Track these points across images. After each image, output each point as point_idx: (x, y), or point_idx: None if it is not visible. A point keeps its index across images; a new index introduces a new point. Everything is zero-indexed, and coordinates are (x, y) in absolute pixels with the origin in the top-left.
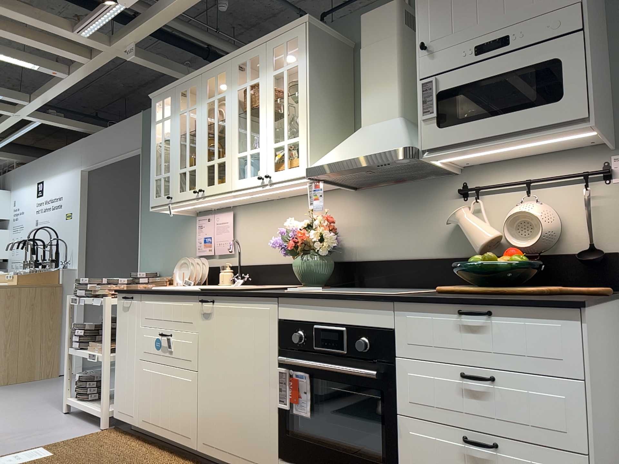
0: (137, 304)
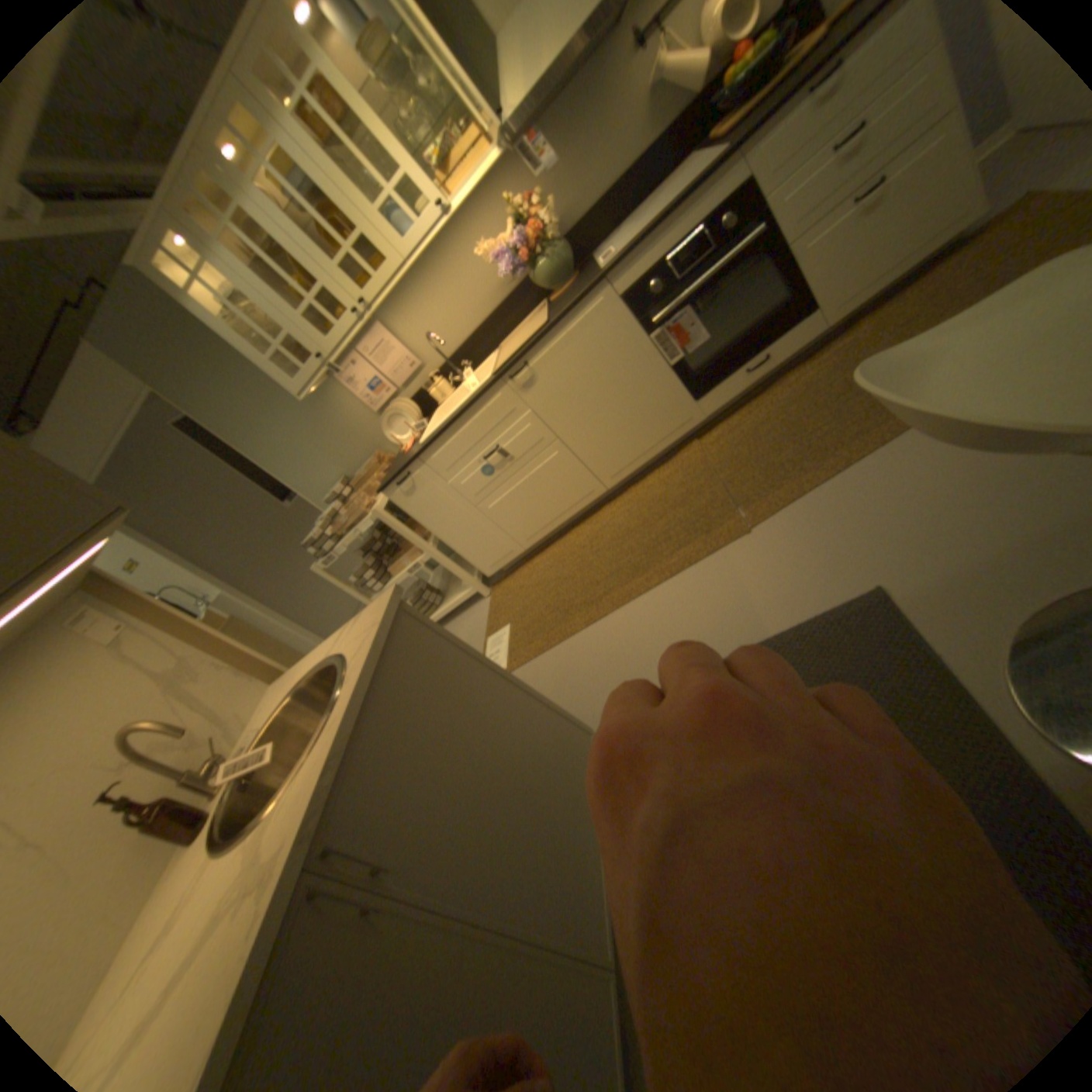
0: (425, 469)
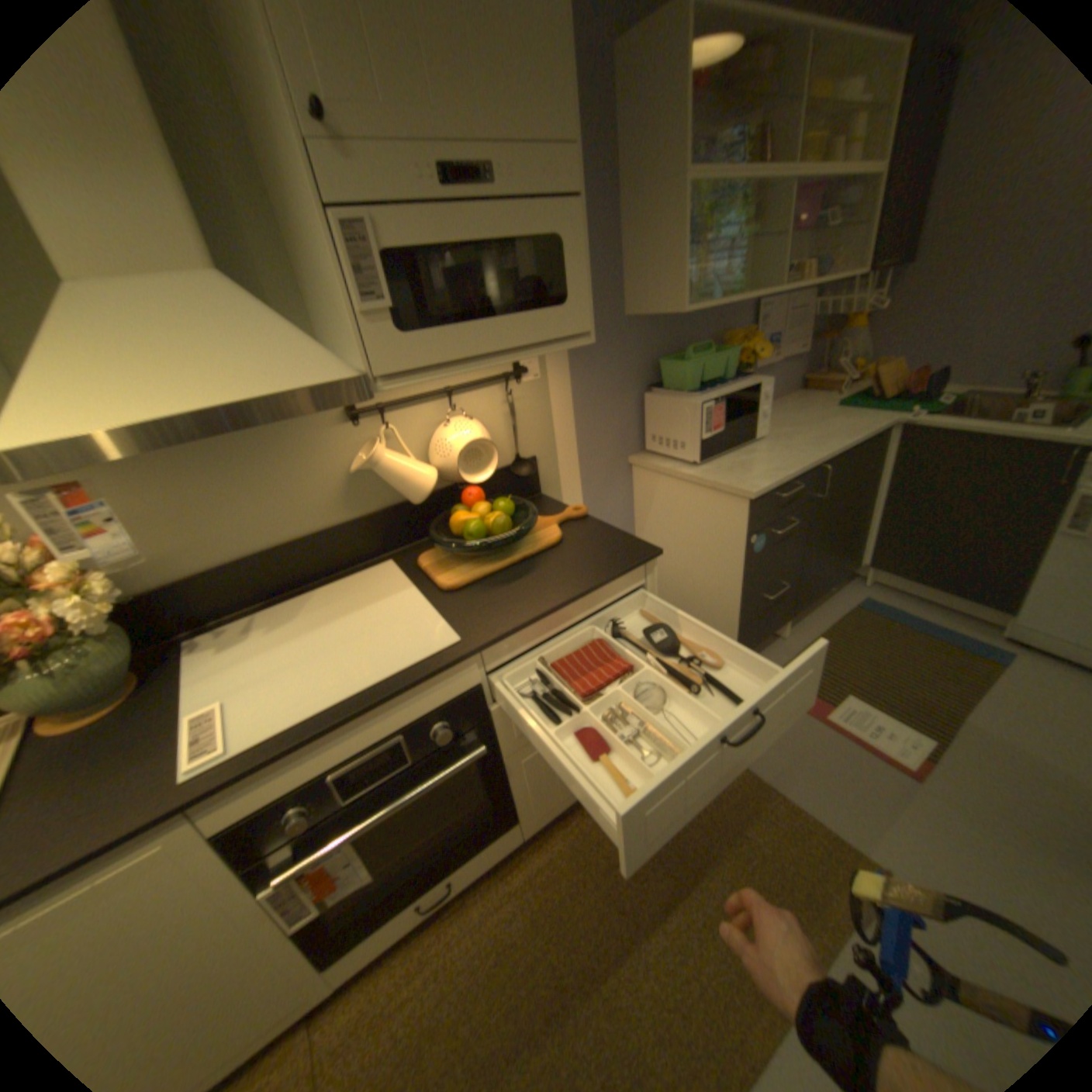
0: None
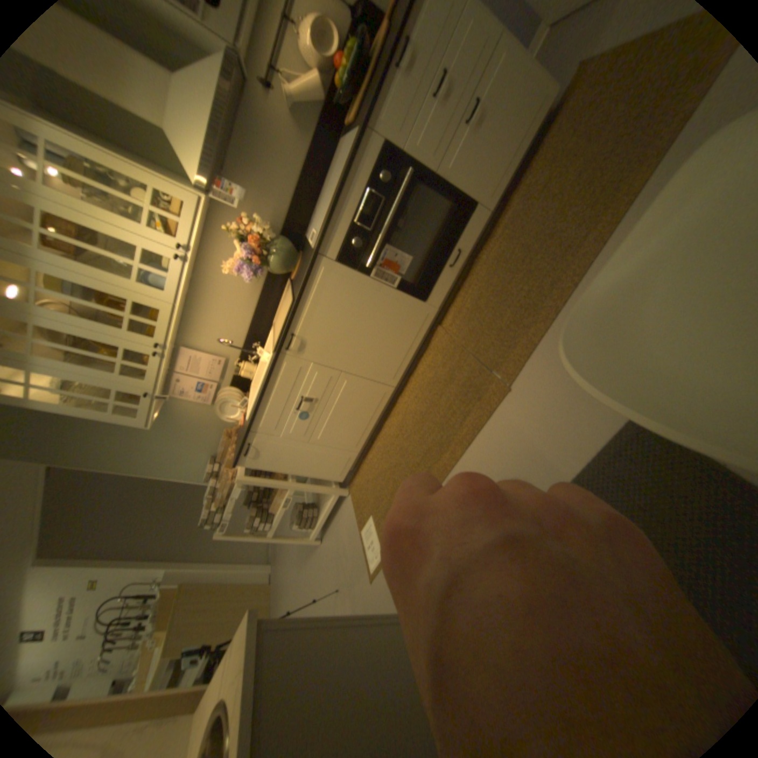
0: (260, 436)
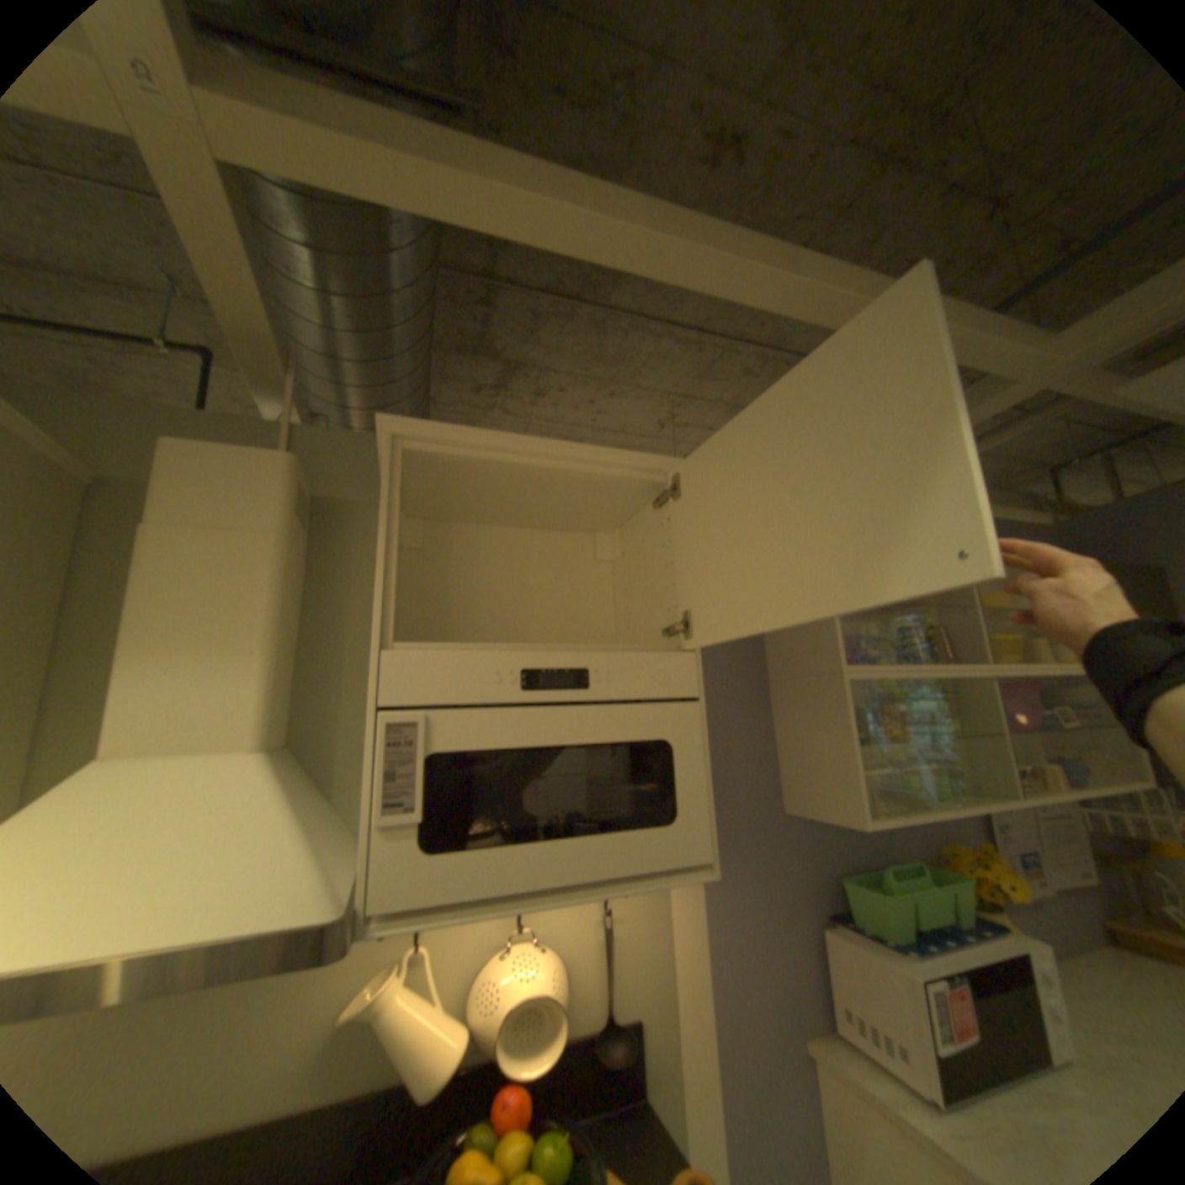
0: None
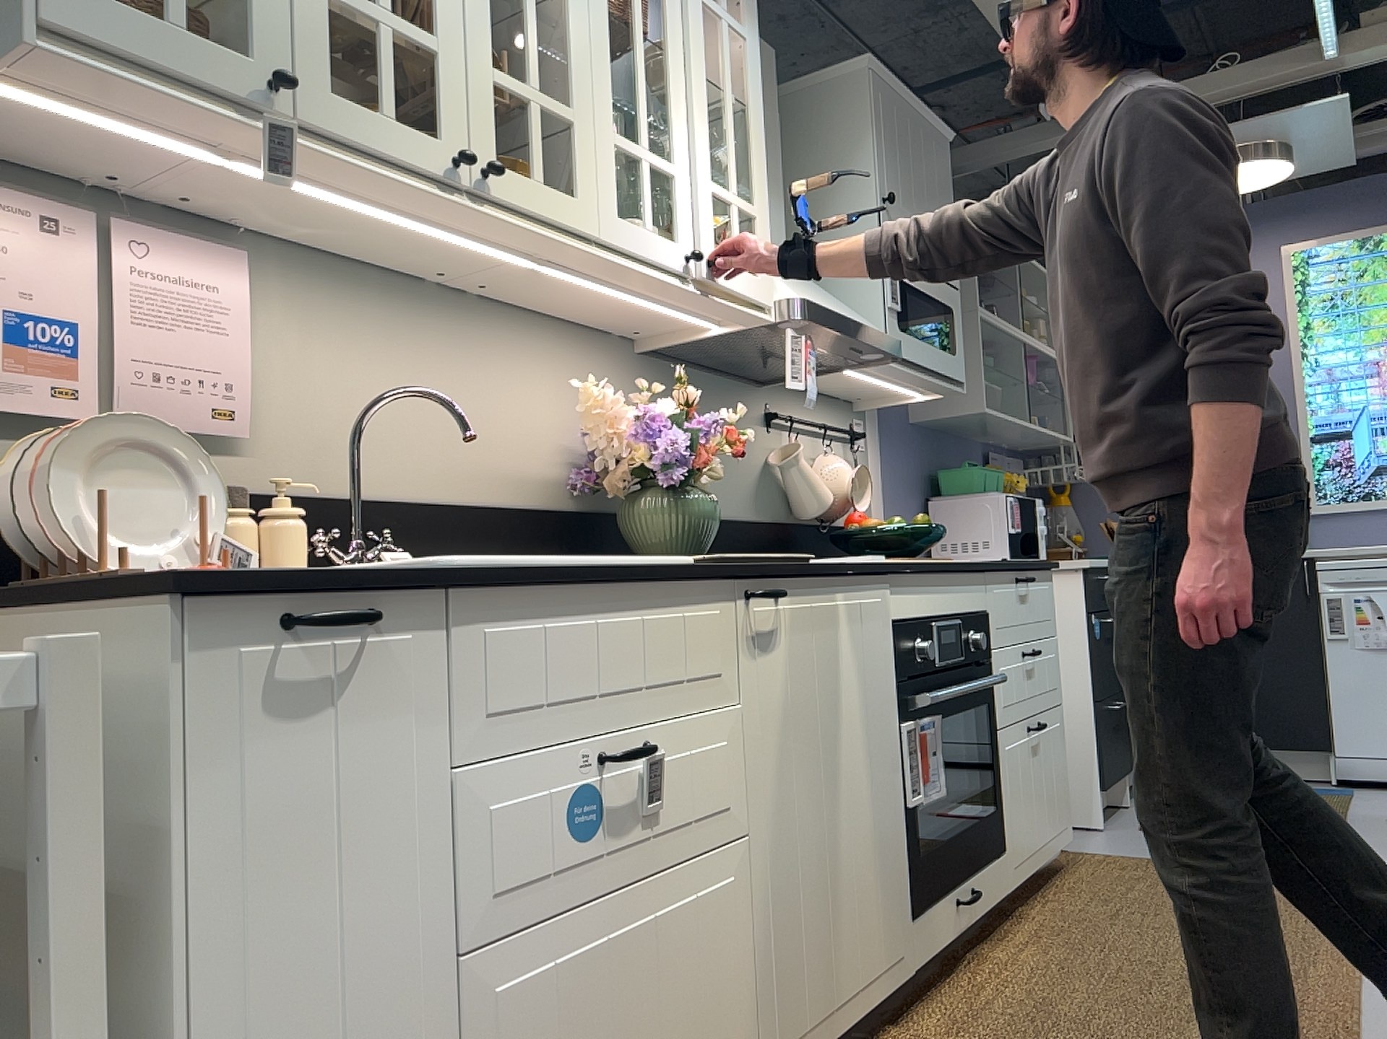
0: (416, 655)
